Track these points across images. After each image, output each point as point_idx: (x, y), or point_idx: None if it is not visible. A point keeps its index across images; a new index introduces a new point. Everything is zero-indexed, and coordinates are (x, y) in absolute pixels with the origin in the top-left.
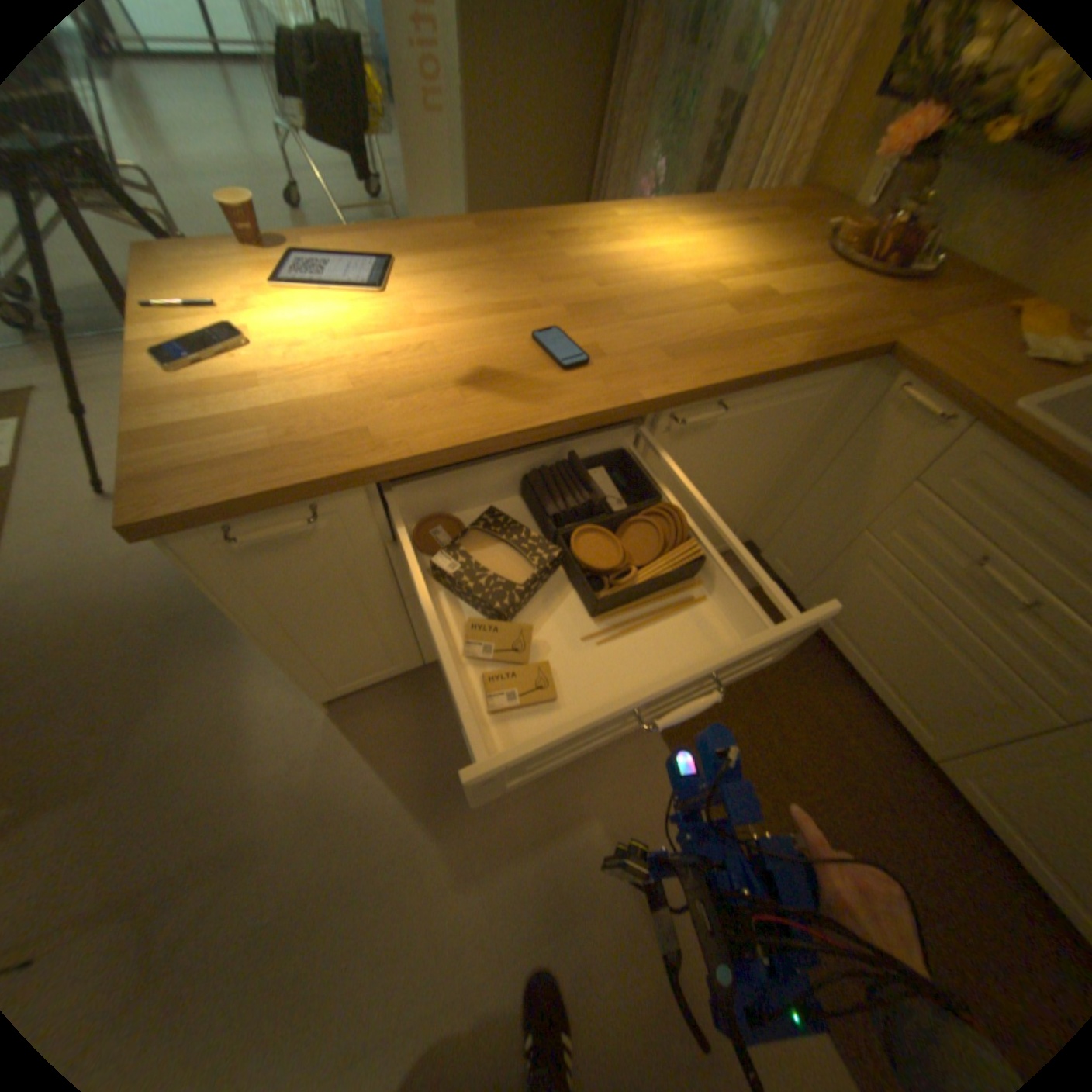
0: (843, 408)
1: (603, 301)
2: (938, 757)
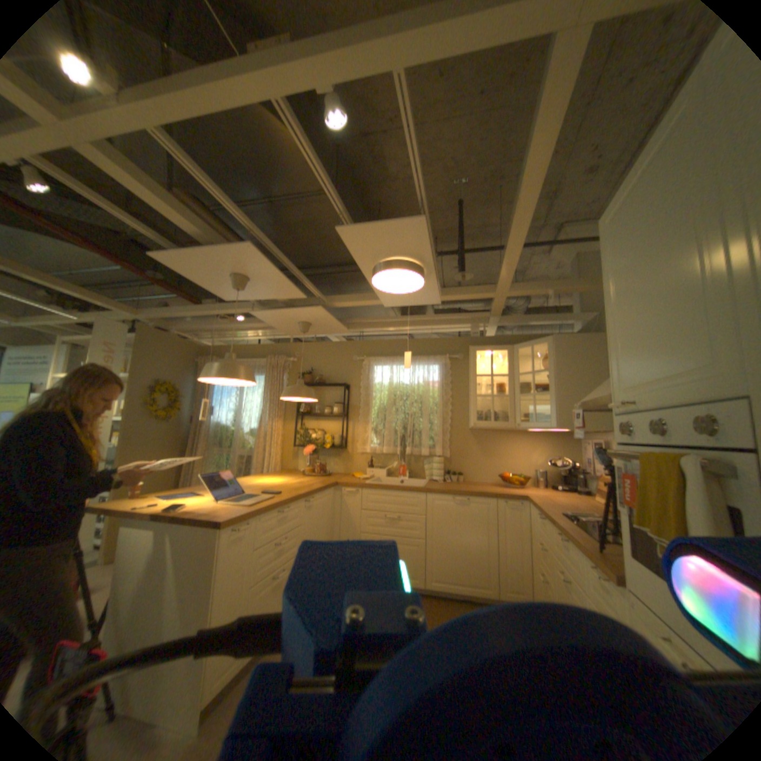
0: (333, 504)
1: (266, 488)
2: (422, 586)
